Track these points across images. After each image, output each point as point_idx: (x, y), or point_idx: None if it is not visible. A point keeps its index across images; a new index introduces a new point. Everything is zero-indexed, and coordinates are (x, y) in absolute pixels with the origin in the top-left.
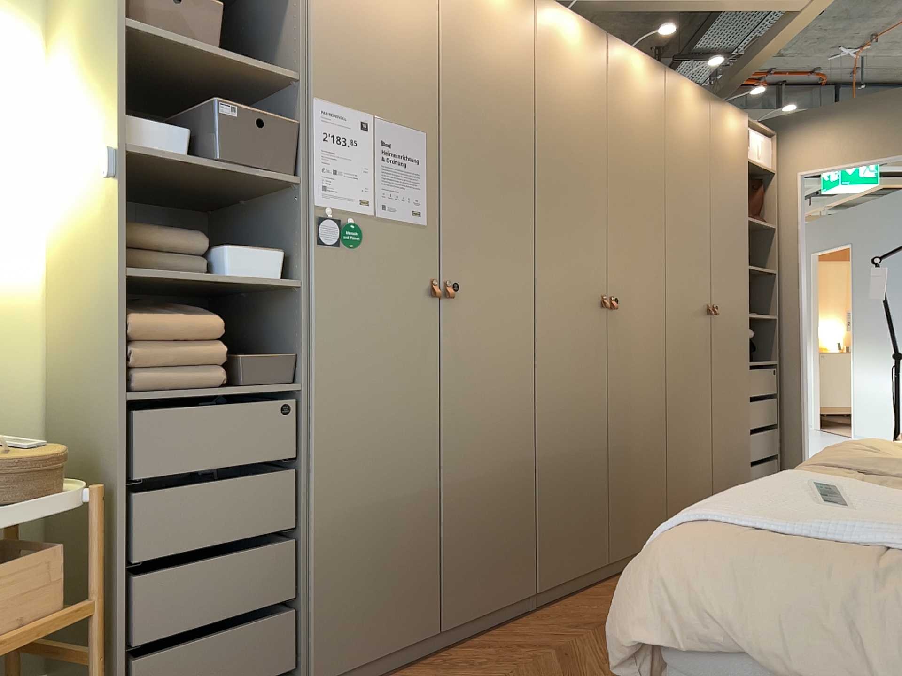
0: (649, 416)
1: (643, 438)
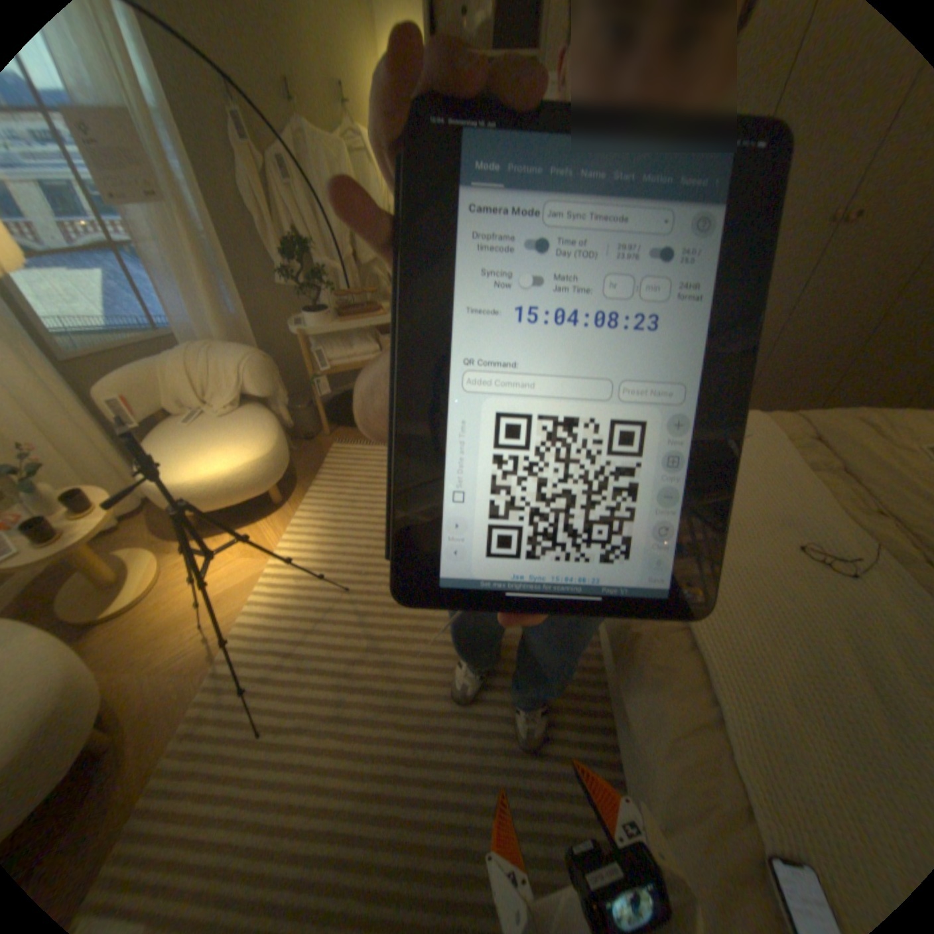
0: (844, 324)
1: (824, 341)
